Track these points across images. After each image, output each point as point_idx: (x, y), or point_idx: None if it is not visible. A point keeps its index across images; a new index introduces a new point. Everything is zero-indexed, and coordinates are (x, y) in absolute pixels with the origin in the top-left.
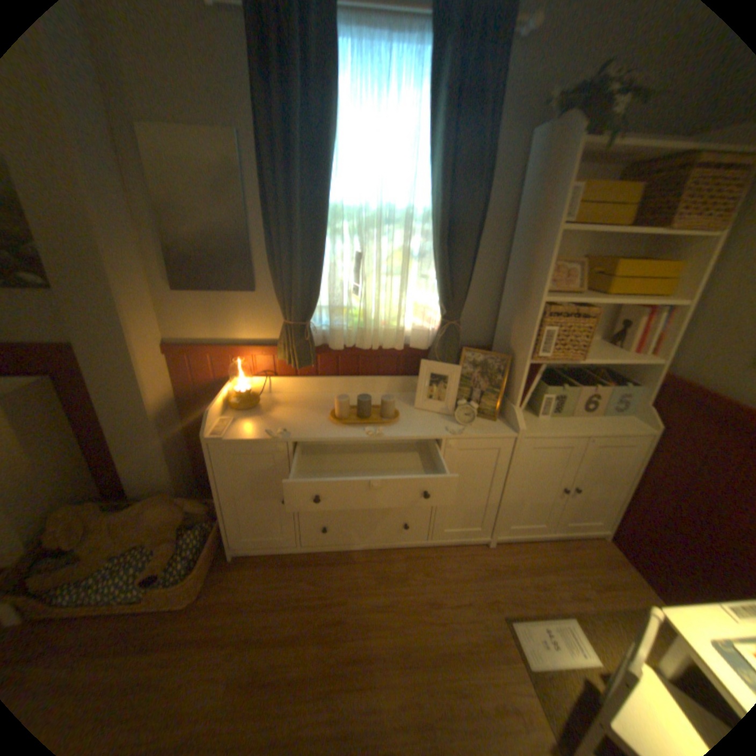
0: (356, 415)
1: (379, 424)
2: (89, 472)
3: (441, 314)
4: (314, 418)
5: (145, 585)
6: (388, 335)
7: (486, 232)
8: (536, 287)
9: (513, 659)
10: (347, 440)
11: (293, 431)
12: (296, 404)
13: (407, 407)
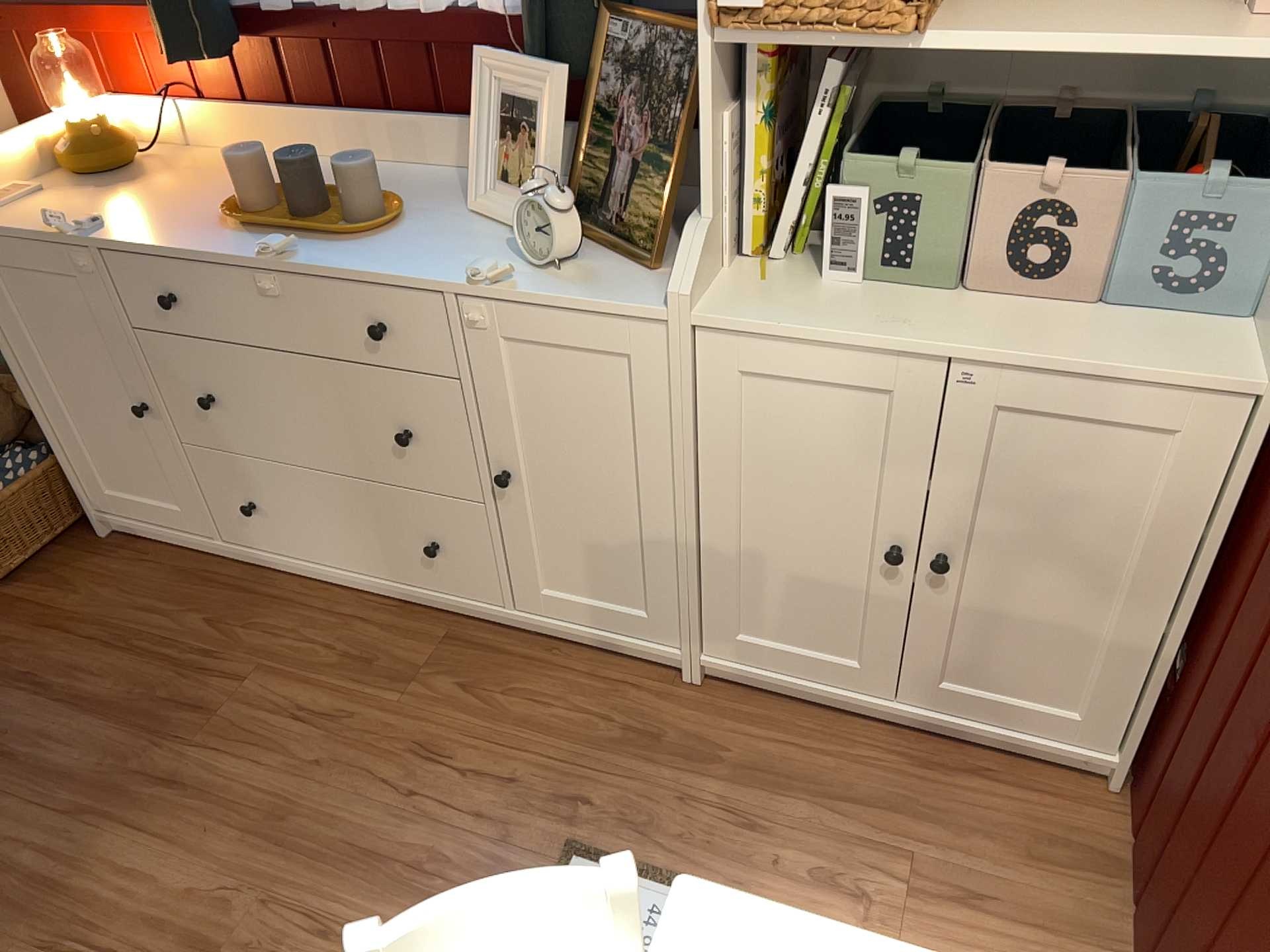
0: (294, 208)
1: (324, 232)
2: None
3: None
4: (201, 206)
5: None
6: None
7: None
8: None
9: None
10: (215, 261)
11: (119, 225)
12: (209, 174)
13: (461, 204)
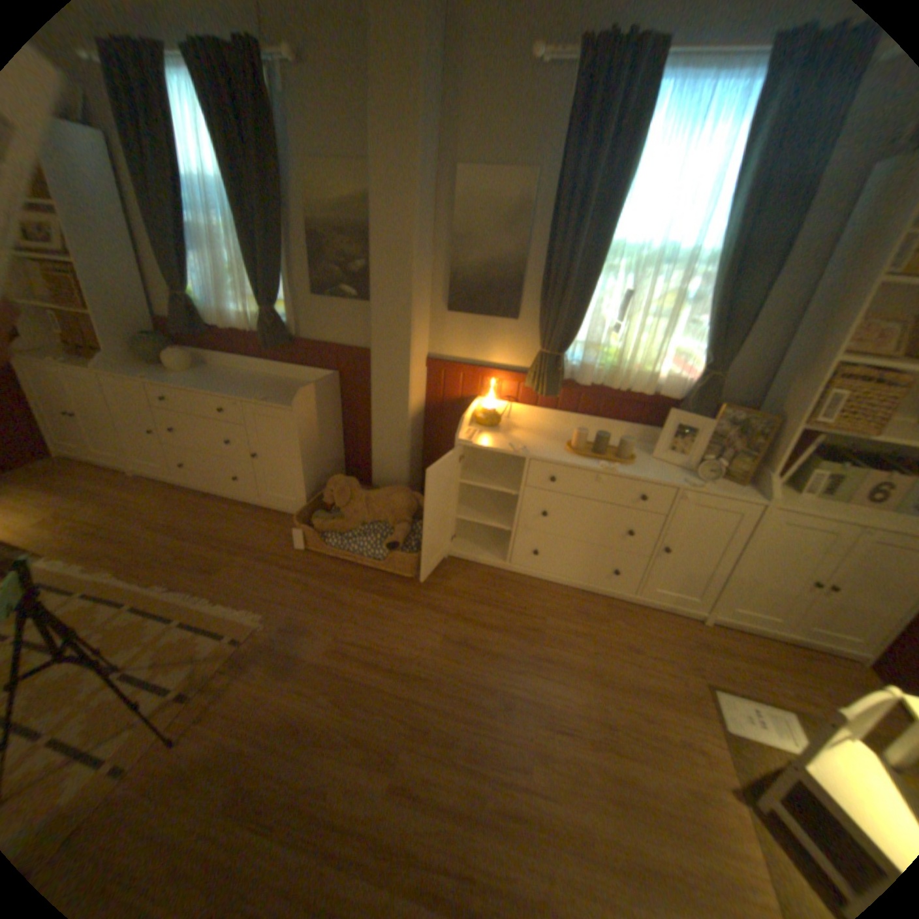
0: (590, 451)
1: (612, 463)
2: (342, 461)
3: (704, 364)
4: (549, 446)
5: (390, 548)
6: (638, 380)
7: (780, 280)
8: (830, 345)
9: (709, 717)
10: (580, 469)
11: (530, 451)
12: (531, 432)
13: (644, 456)
